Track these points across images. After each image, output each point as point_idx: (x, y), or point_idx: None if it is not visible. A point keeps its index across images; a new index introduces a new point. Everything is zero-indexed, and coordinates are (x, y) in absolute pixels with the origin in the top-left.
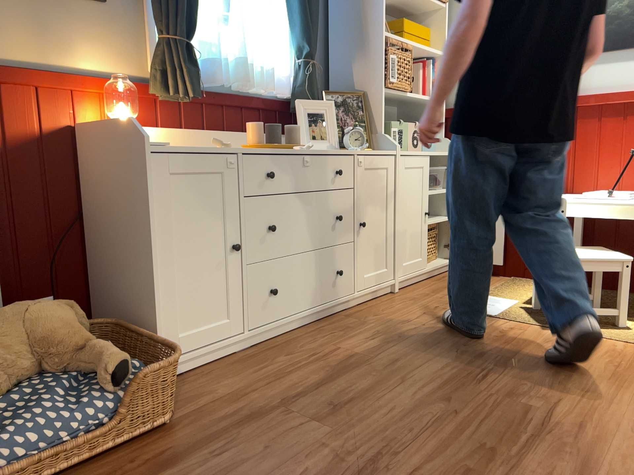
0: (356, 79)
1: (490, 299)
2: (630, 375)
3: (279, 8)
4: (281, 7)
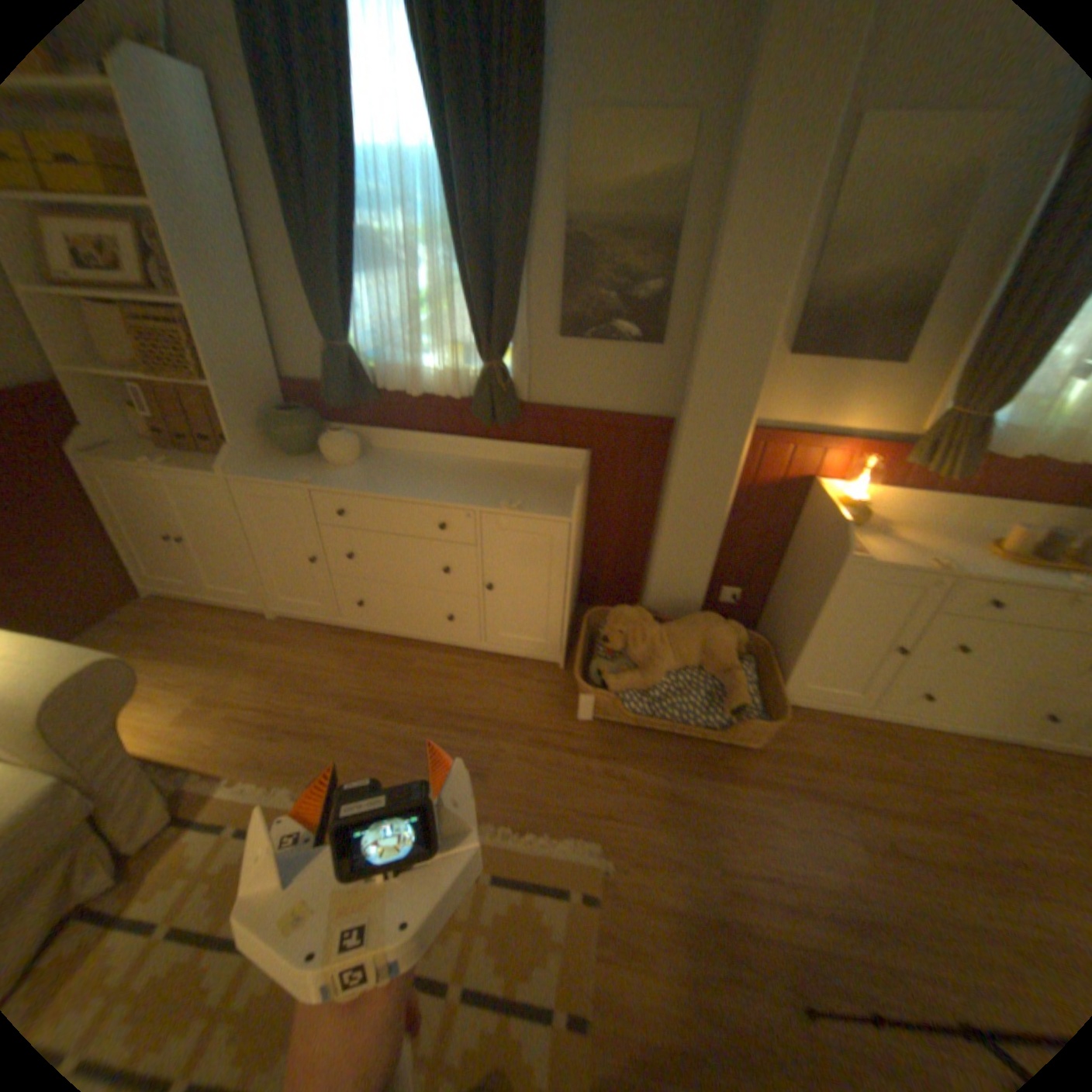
0: None
1: None
2: None
3: None
4: None
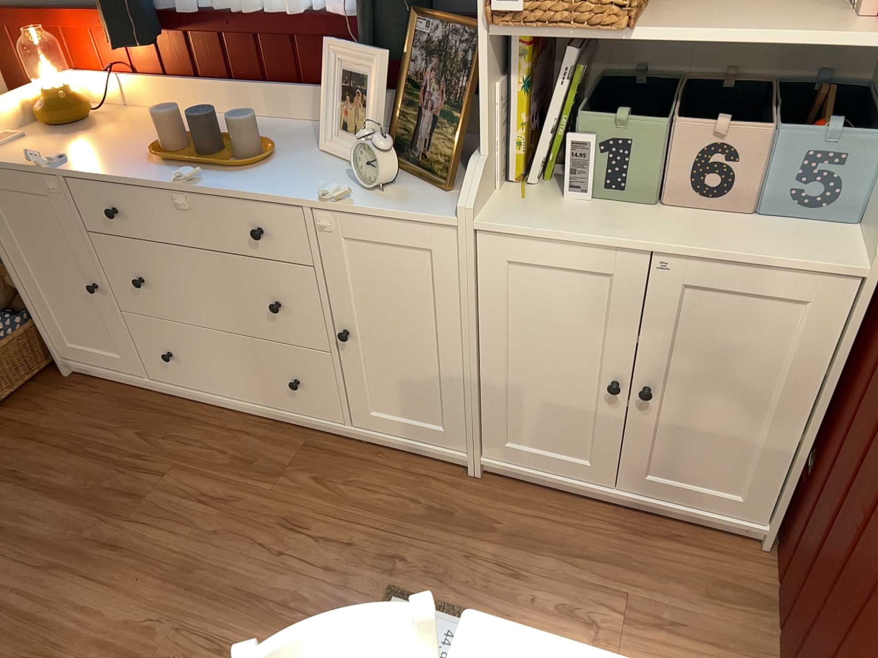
0: None
1: None
2: None
3: None
4: None
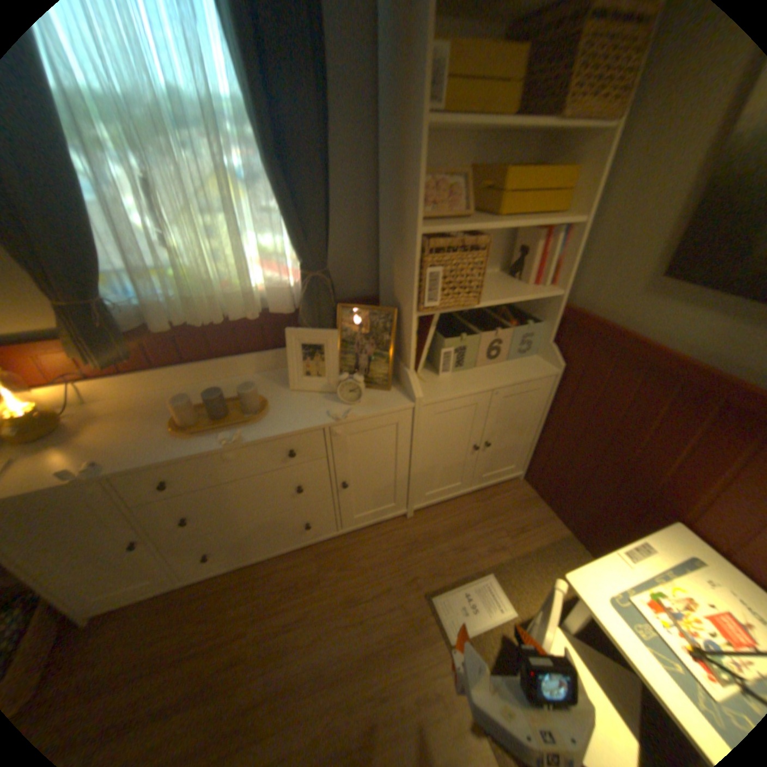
0: (396, 282)
1: (489, 591)
2: None
3: (266, 191)
4: (265, 192)
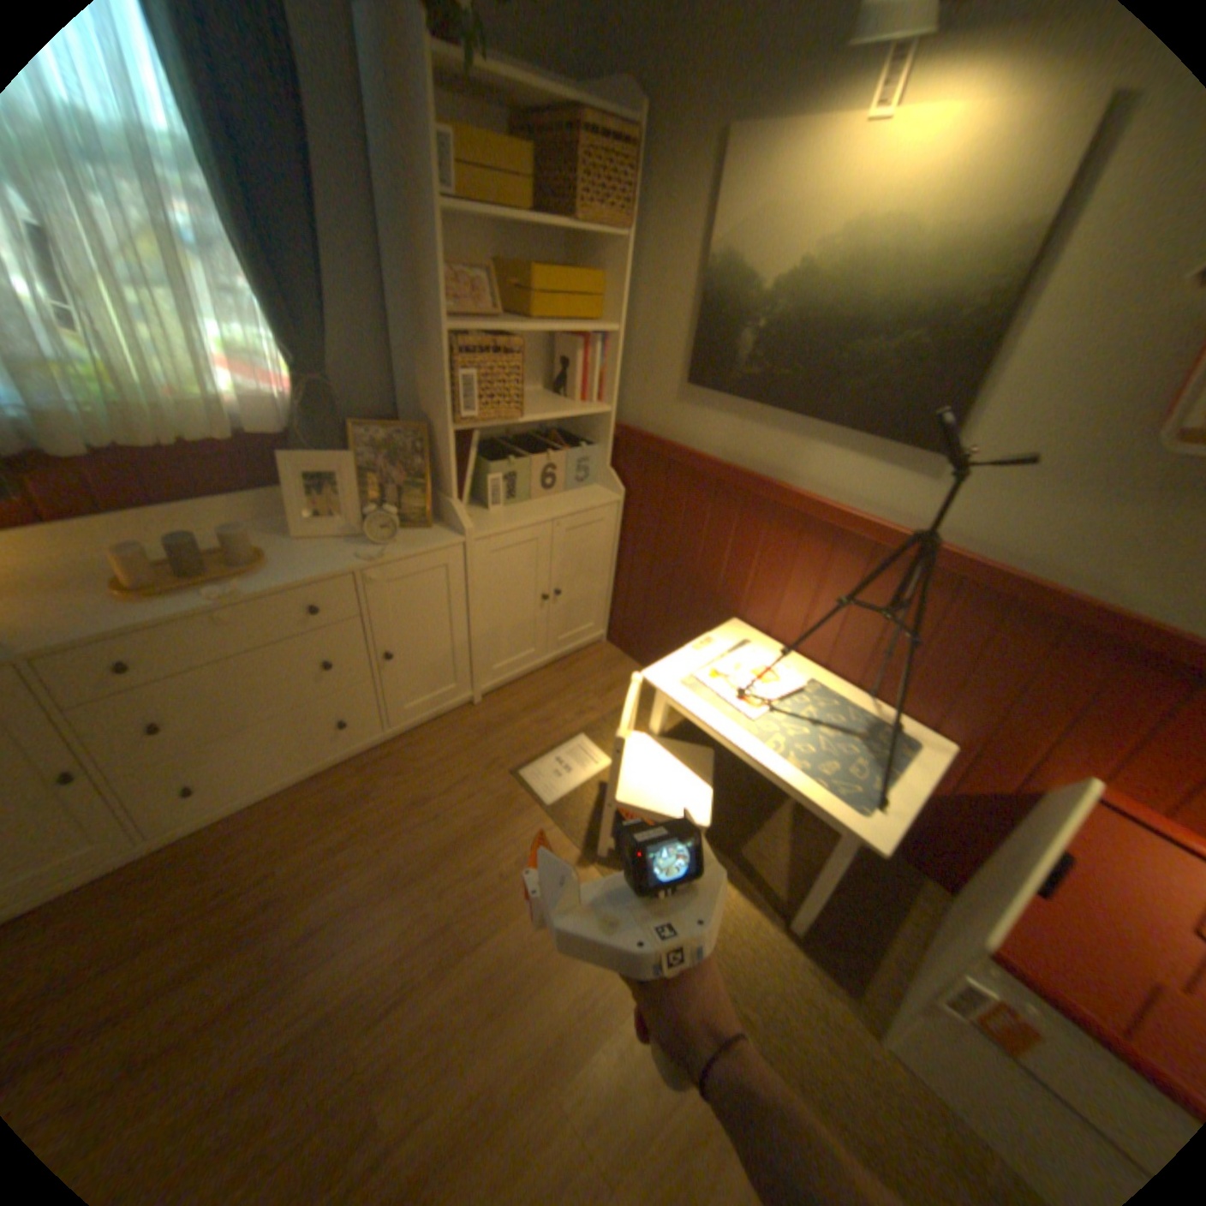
0: (419, 393)
1: (579, 750)
2: (580, 1047)
3: (226, 266)
4: (227, 266)
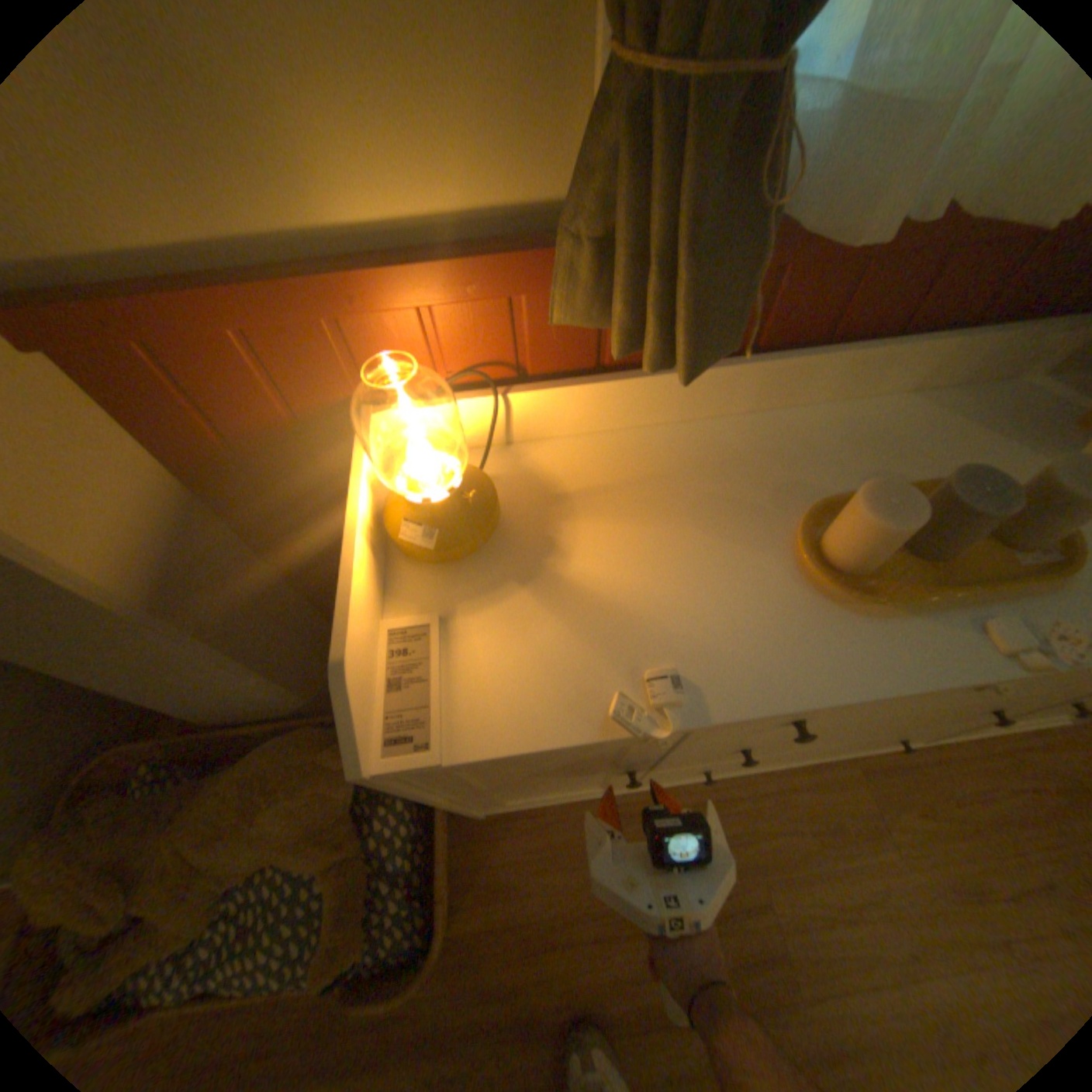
0: None
1: None
2: None
3: None
4: None
